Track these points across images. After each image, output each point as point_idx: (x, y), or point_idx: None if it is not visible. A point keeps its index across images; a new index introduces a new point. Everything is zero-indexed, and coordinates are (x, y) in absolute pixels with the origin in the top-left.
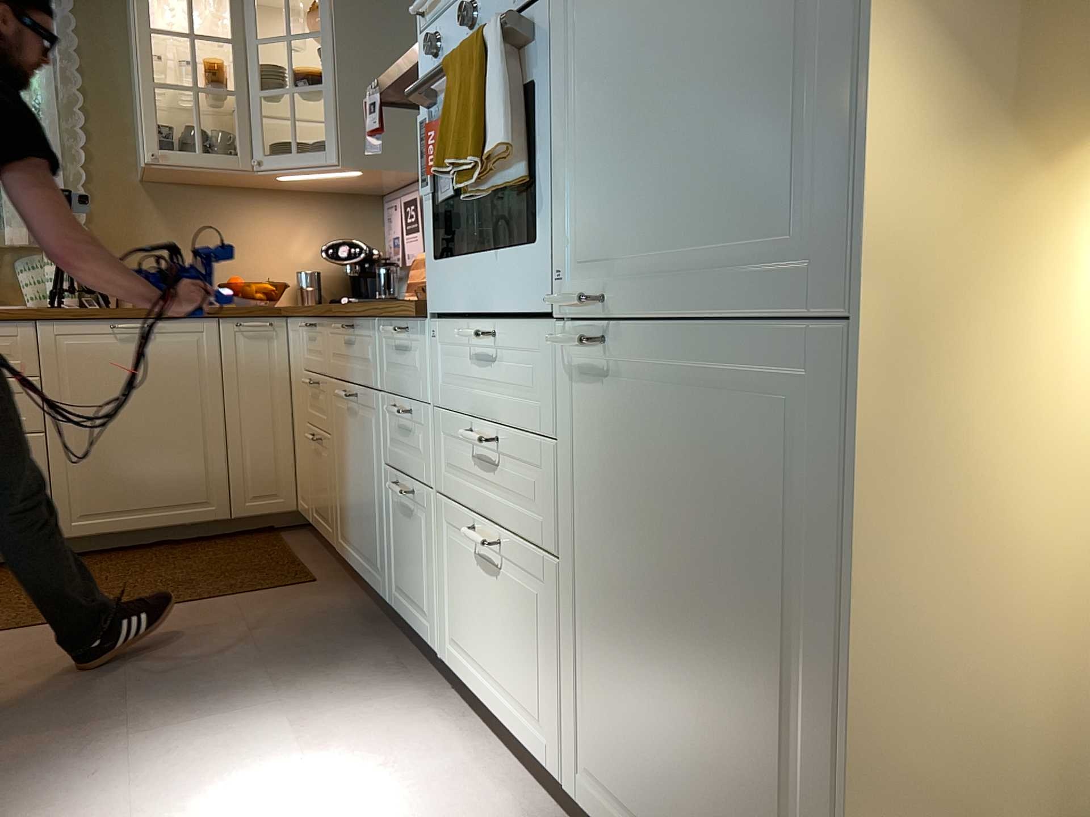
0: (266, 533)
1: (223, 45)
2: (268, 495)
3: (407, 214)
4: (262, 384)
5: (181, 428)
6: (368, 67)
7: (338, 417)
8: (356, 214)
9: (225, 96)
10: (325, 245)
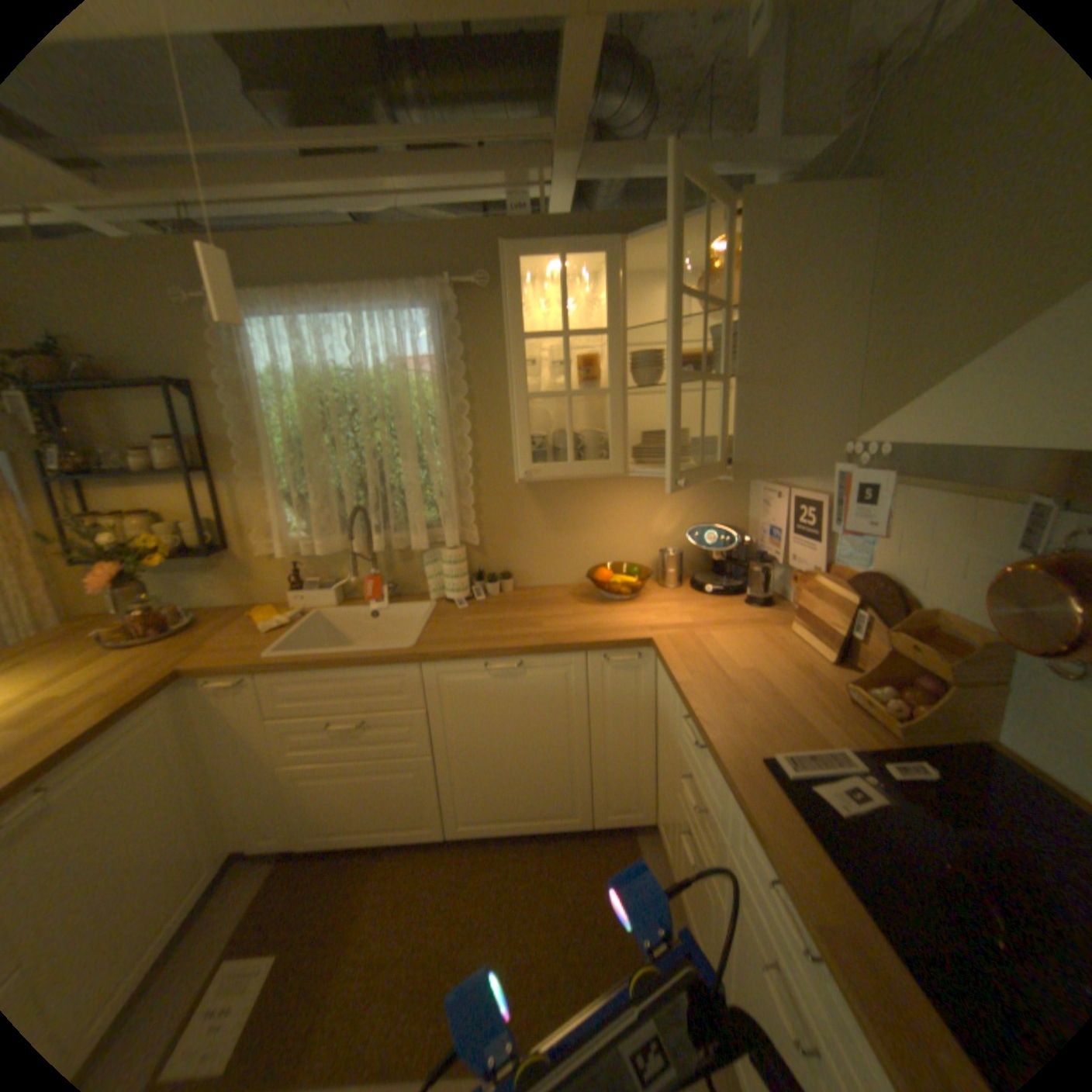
0: (625, 838)
1: (596, 333)
2: (629, 814)
3: (800, 515)
4: (628, 714)
5: (549, 755)
6: (781, 347)
7: (750, 943)
8: (722, 485)
9: (597, 388)
10: (687, 519)
